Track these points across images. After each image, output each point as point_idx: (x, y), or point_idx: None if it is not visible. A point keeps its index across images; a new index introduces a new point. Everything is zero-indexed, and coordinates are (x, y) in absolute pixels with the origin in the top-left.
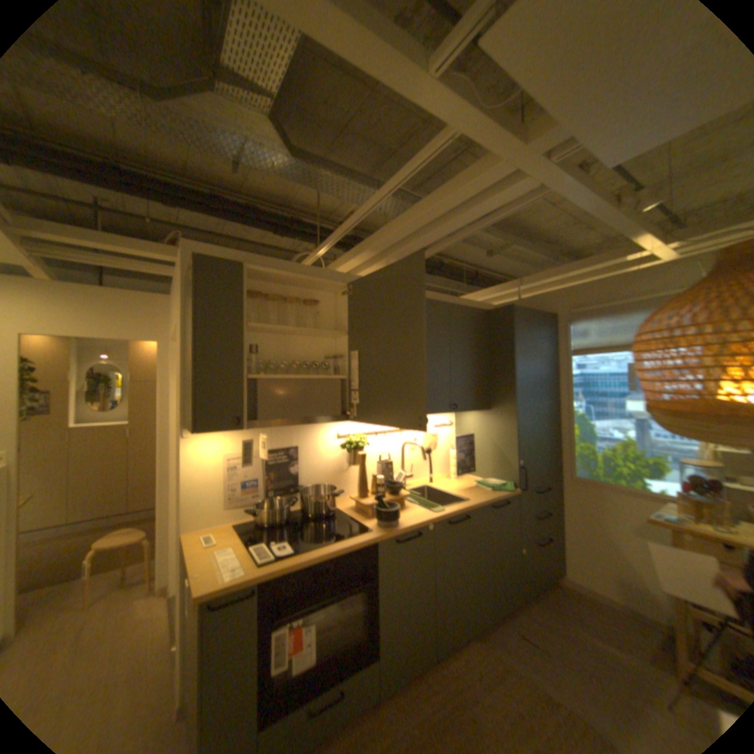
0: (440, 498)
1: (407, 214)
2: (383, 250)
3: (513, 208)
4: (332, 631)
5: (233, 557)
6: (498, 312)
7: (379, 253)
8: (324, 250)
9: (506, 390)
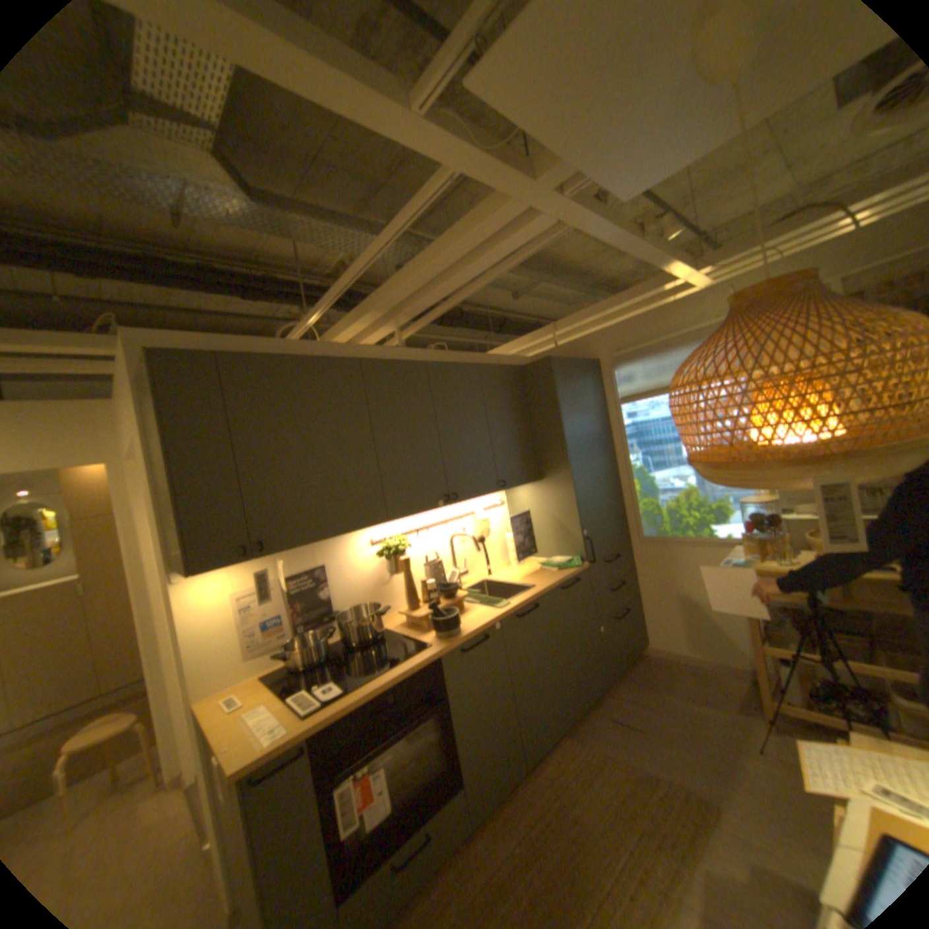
0: (503, 591)
1: (410, 266)
2: (388, 311)
3: (532, 249)
4: (403, 770)
5: (266, 716)
6: (534, 367)
7: (385, 314)
8: (314, 319)
9: (556, 454)
